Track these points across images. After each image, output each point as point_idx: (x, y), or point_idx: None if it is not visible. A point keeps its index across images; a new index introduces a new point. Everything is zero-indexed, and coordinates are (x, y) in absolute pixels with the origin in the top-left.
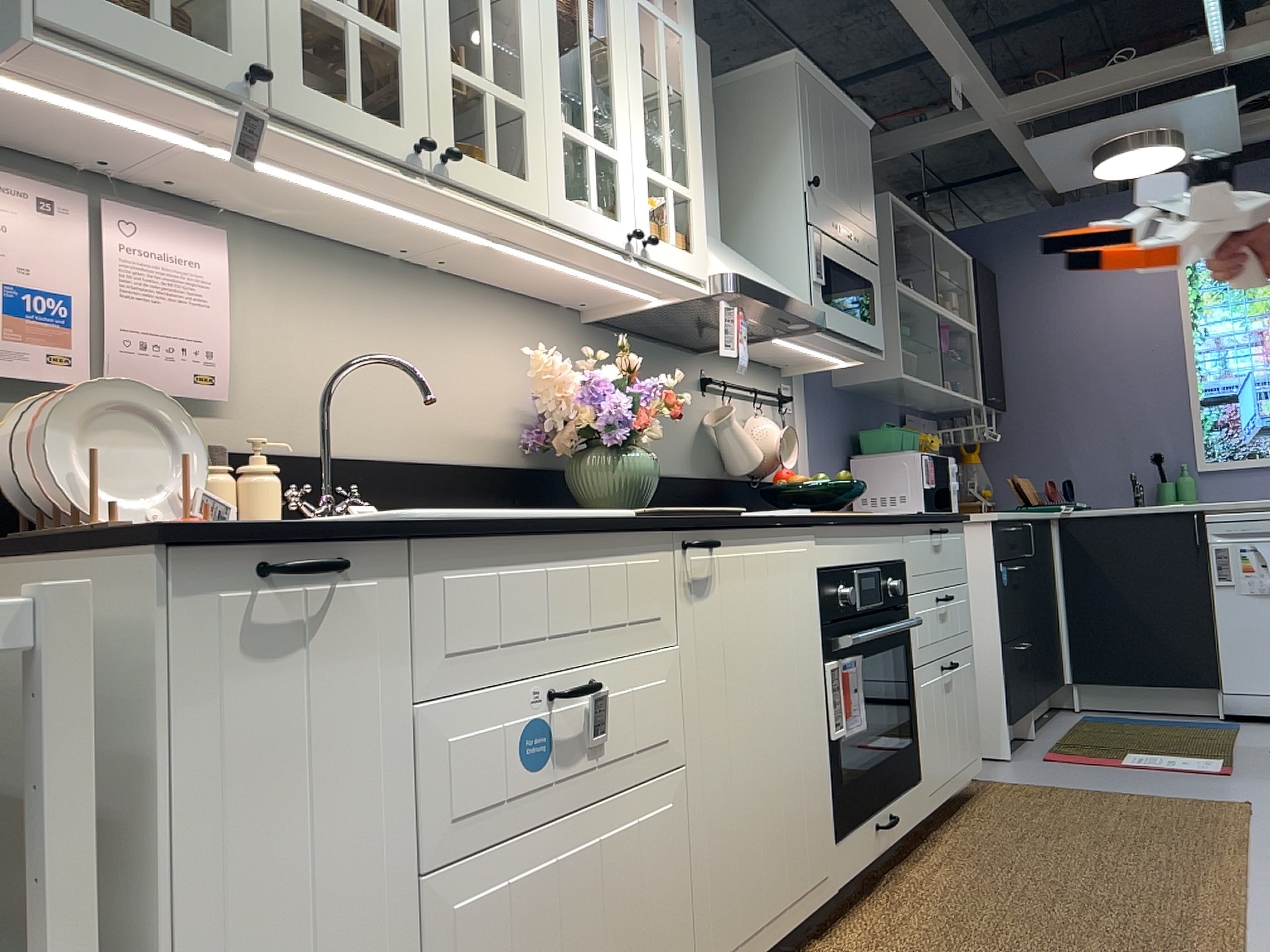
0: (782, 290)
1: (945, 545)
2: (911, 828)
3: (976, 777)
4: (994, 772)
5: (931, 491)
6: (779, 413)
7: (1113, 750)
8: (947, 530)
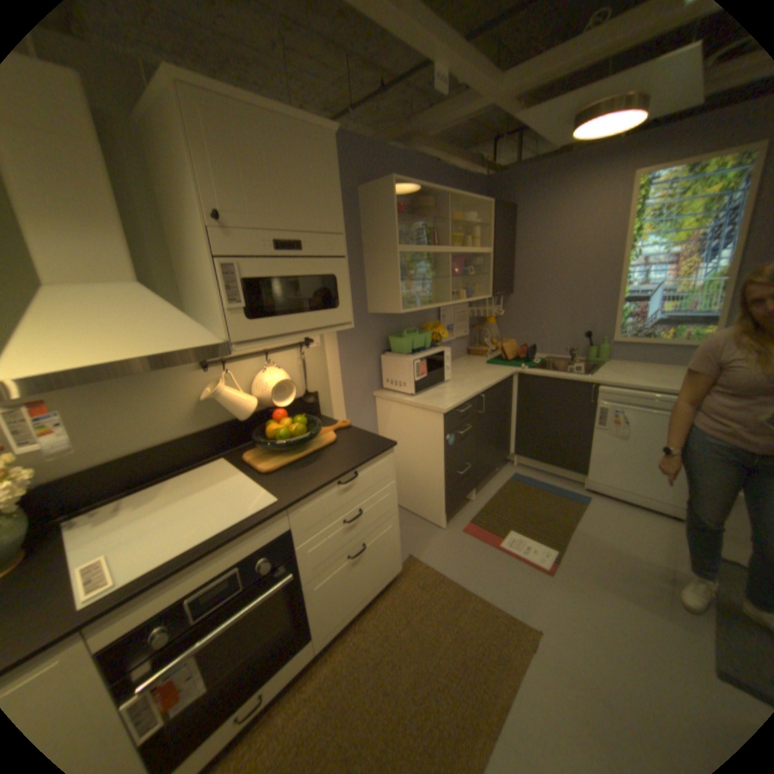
0: (146, 344)
1: (357, 480)
2: (293, 676)
3: (413, 552)
4: (427, 545)
5: (419, 381)
6: (299, 353)
7: (504, 527)
8: (354, 477)
